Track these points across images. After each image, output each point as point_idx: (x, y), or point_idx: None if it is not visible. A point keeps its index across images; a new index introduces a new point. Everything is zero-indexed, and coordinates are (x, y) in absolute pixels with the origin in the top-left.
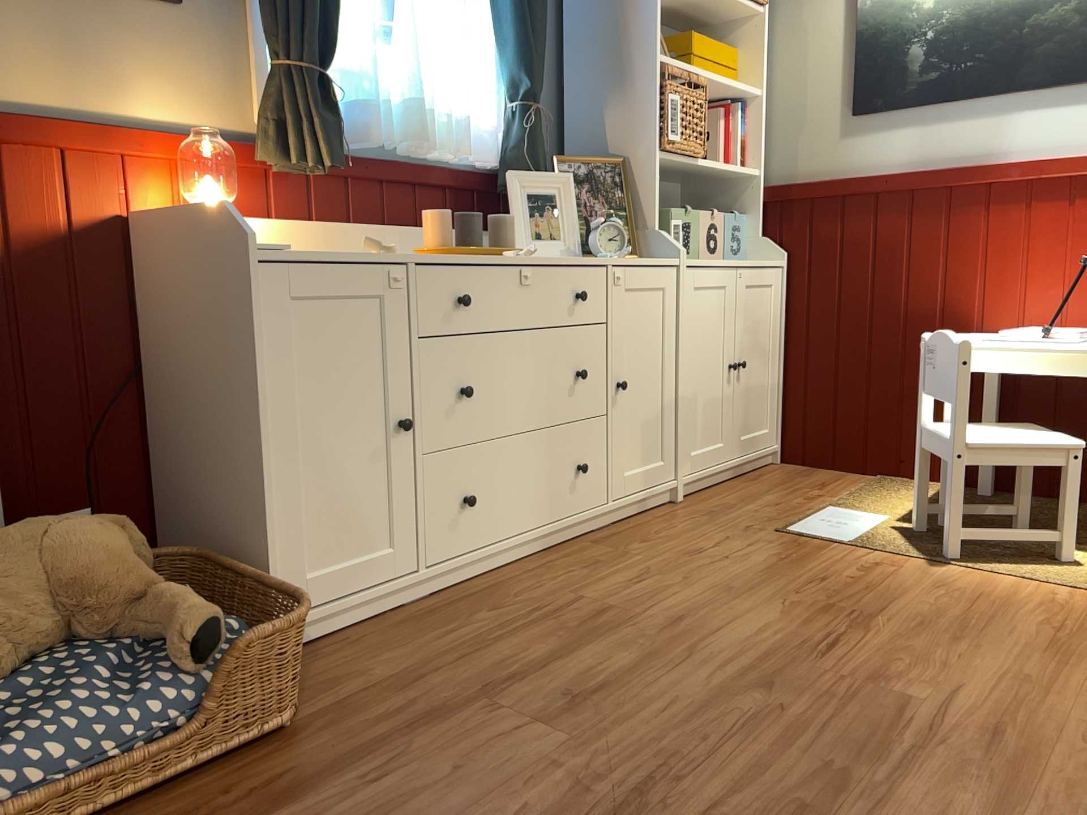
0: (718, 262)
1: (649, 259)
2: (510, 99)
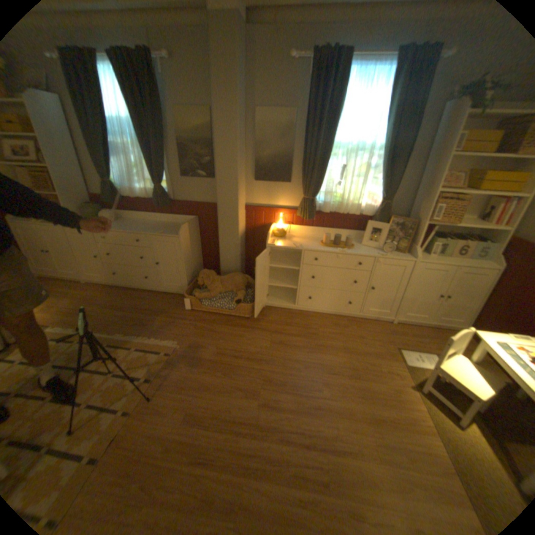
0: (455, 260)
1: (405, 256)
2: (381, 197)
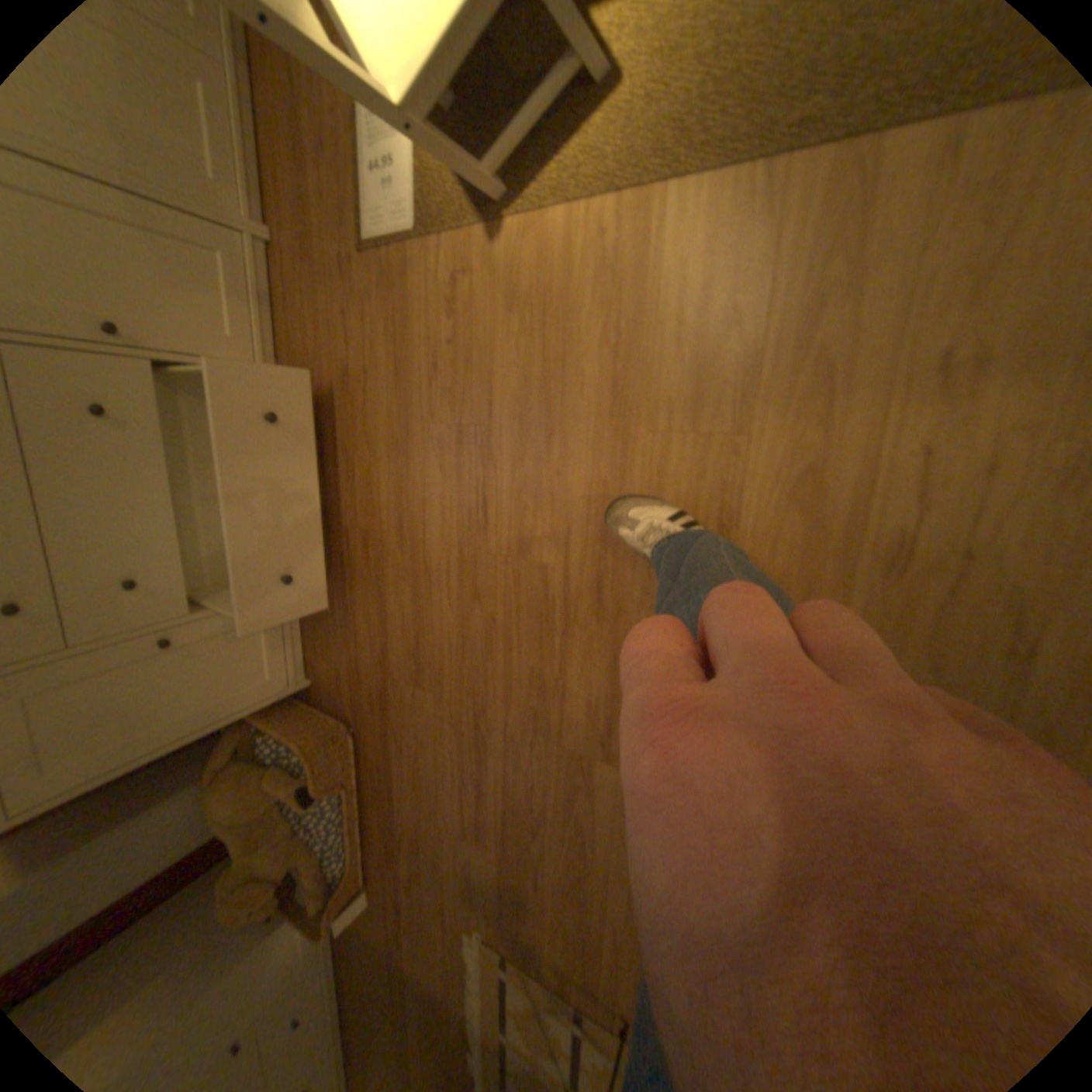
0: None
1: None
2: None
